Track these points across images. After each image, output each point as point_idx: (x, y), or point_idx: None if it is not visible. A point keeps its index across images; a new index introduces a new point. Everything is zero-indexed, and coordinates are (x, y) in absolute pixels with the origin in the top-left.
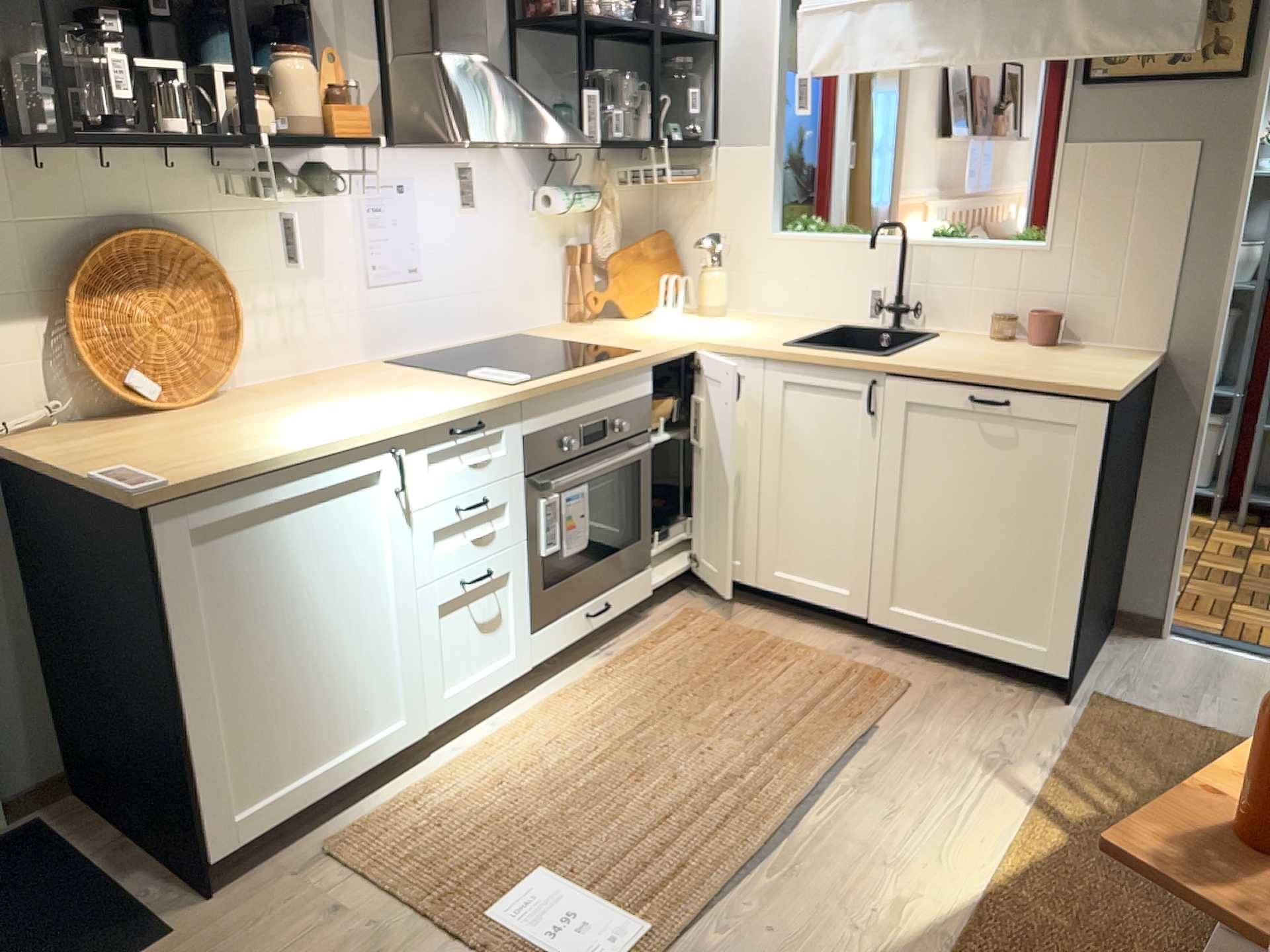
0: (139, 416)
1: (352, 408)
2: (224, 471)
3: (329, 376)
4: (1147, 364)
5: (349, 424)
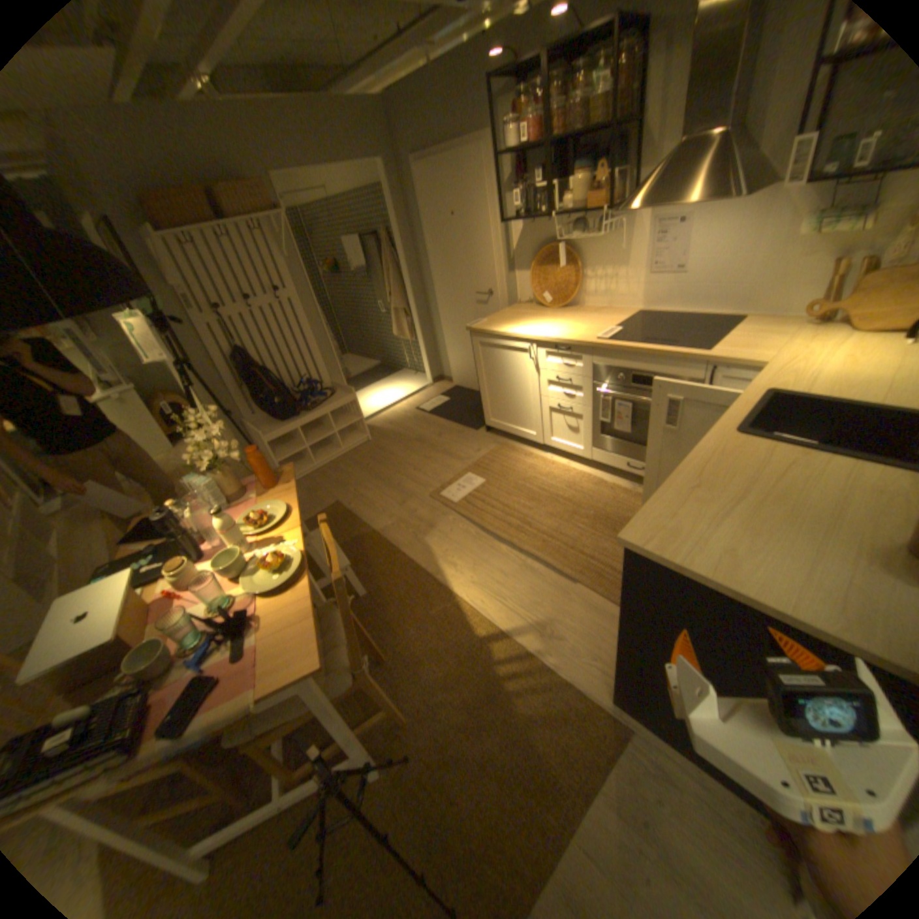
0: (538, 307)
1: (554, 325)
2: (483, 329)
3: (609, 310)
4: (807, 621)
5: (530, 330)
